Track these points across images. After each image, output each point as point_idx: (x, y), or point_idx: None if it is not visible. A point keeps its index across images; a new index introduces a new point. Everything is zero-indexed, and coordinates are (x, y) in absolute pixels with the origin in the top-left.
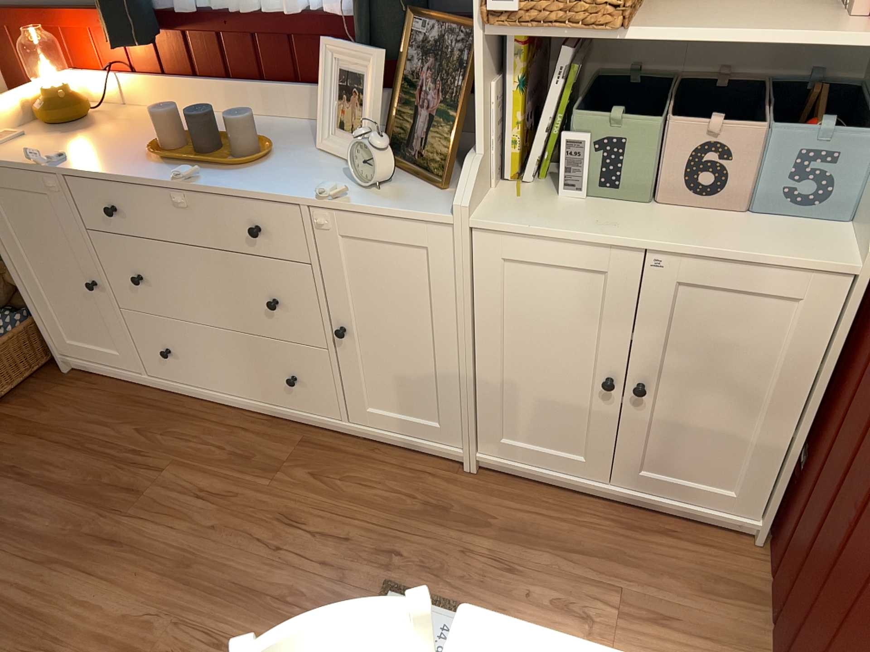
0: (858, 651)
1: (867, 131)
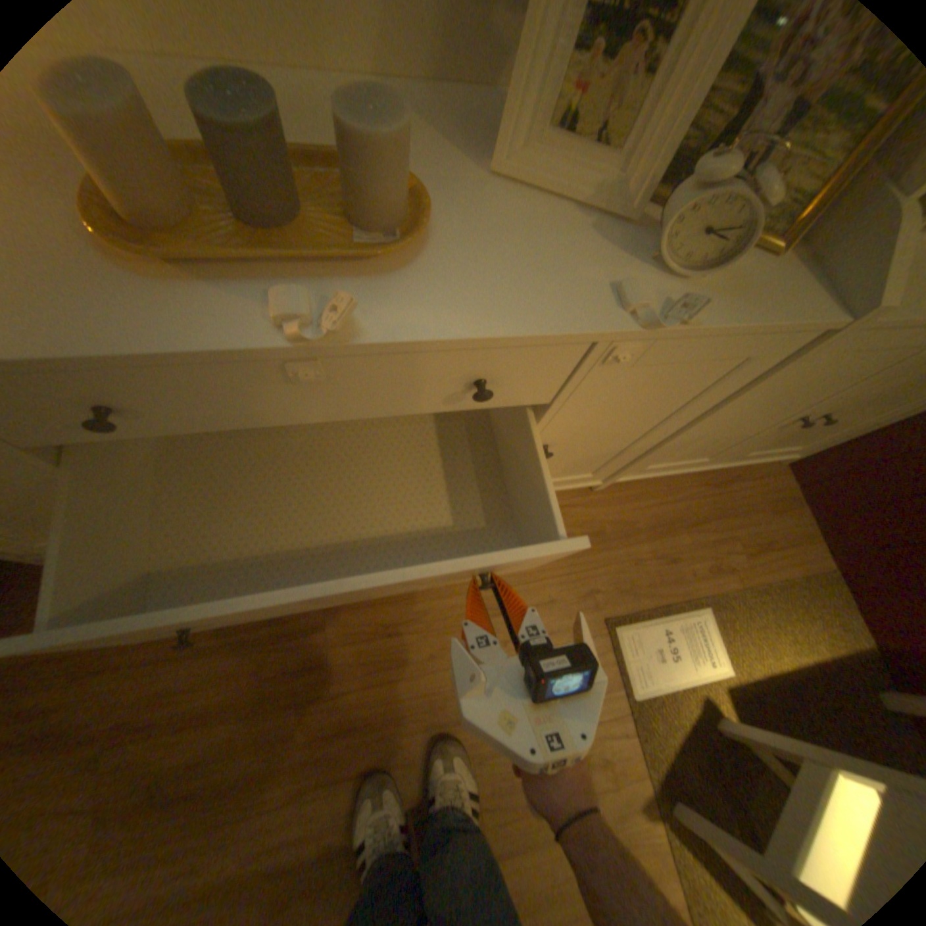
0: None
1: None
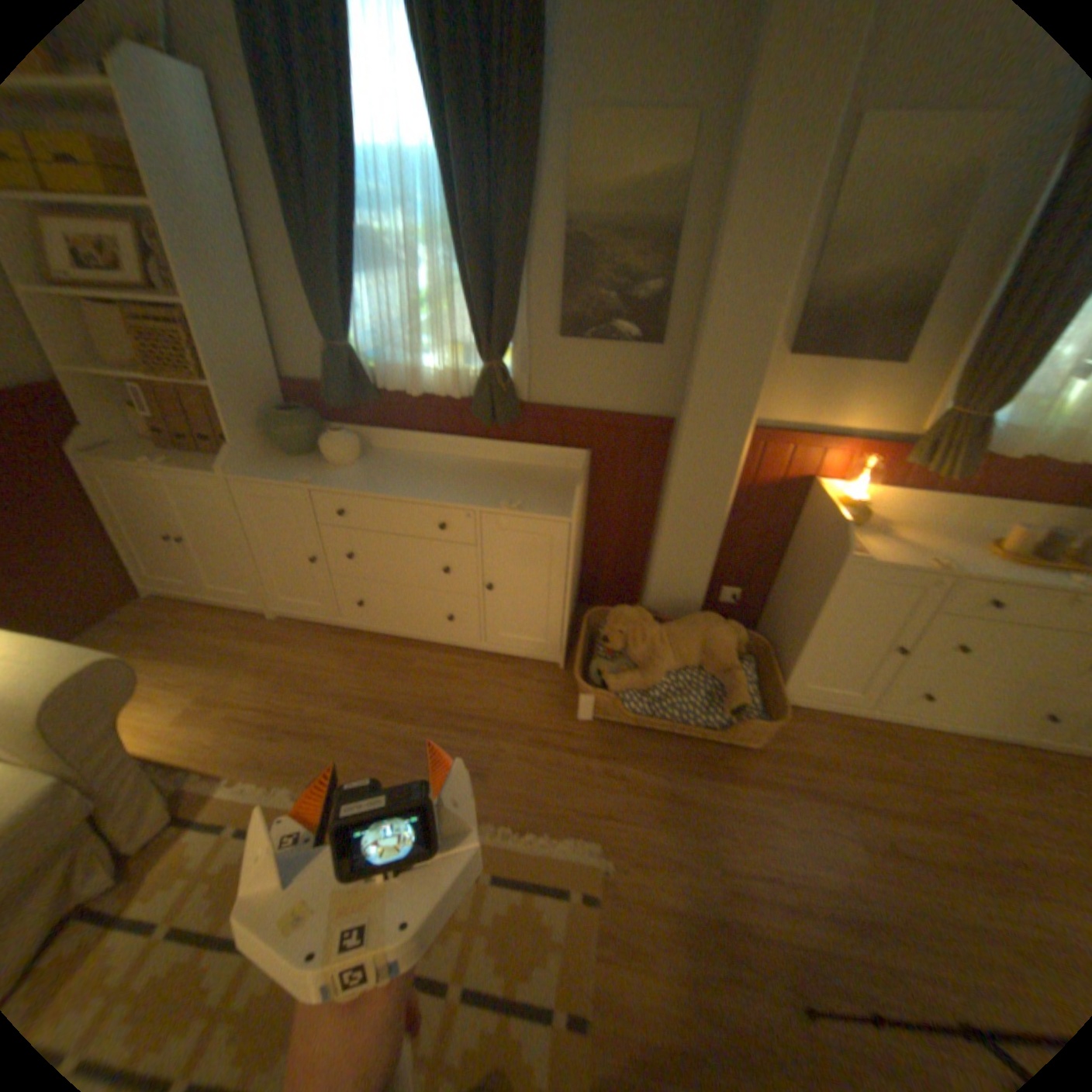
0: None
1: None
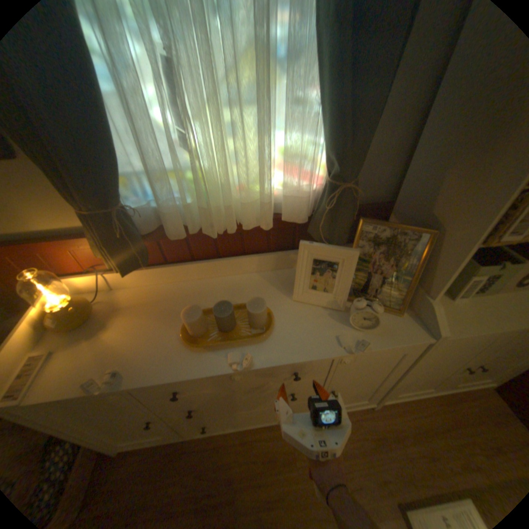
0: None
1: None
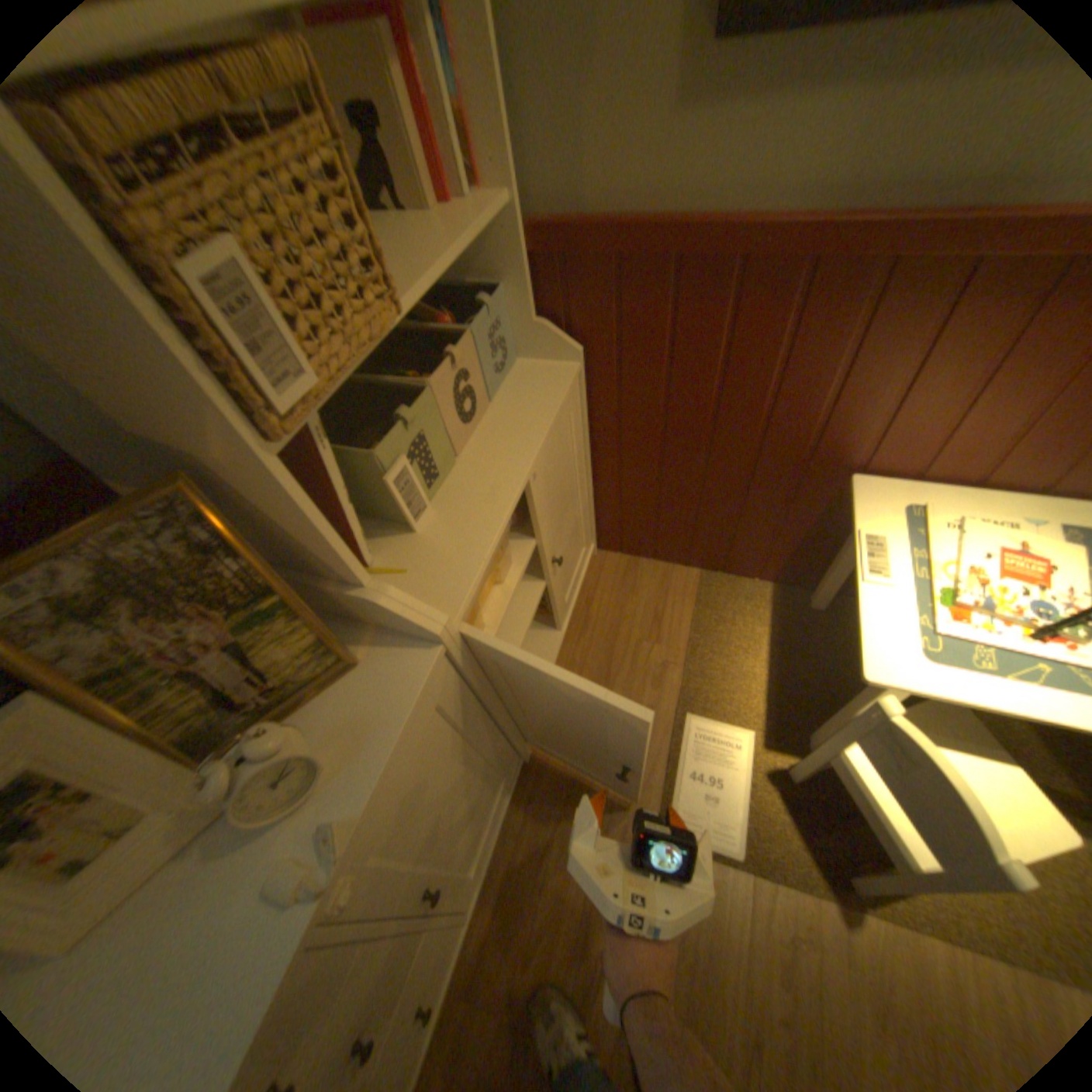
0: (788, 479)
1: (491, 286)
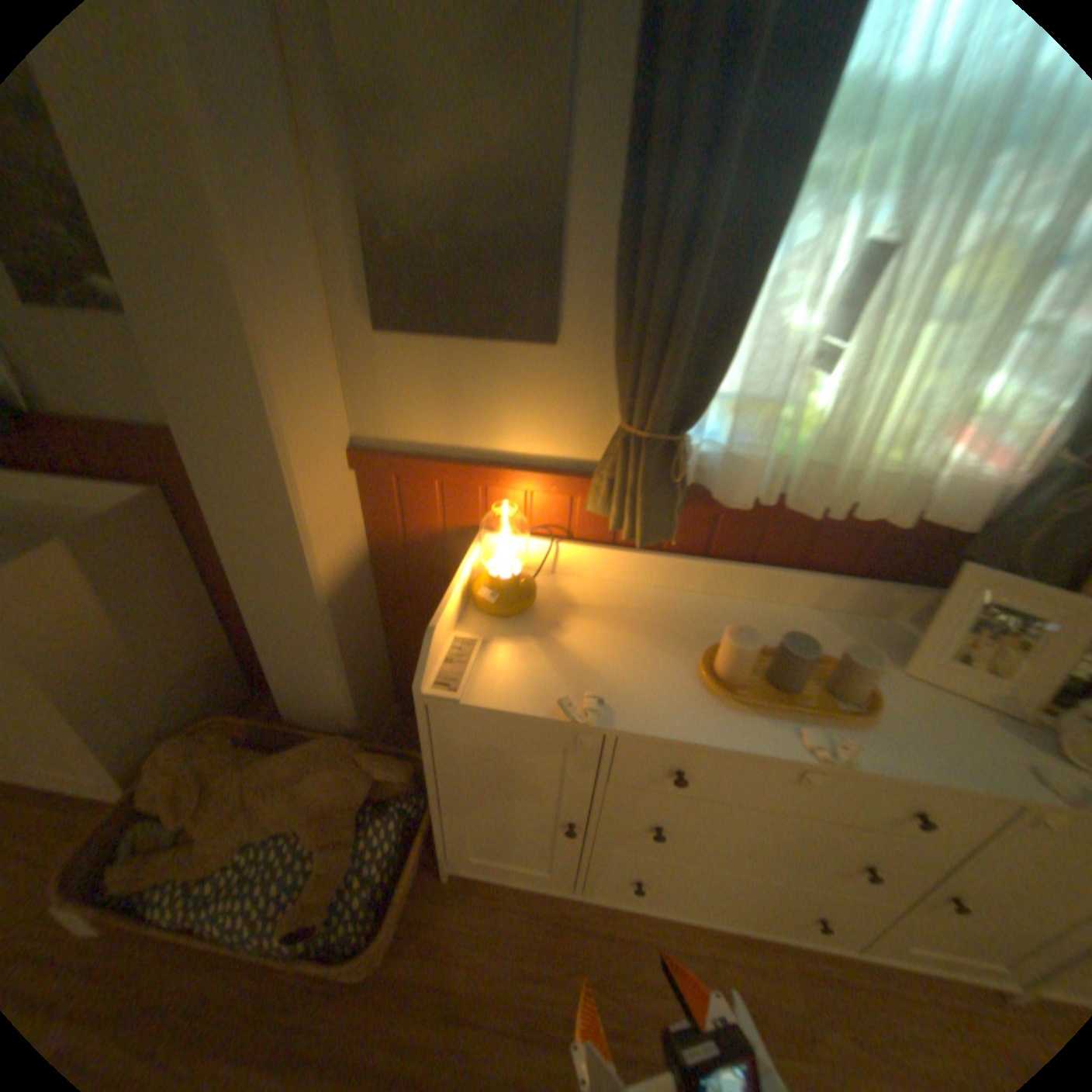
0: None
1: None
